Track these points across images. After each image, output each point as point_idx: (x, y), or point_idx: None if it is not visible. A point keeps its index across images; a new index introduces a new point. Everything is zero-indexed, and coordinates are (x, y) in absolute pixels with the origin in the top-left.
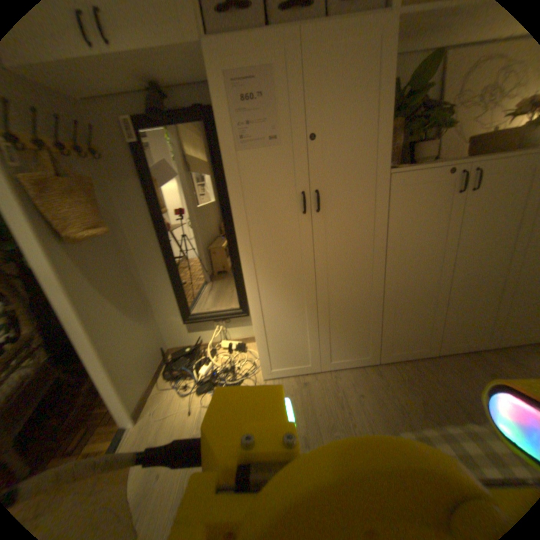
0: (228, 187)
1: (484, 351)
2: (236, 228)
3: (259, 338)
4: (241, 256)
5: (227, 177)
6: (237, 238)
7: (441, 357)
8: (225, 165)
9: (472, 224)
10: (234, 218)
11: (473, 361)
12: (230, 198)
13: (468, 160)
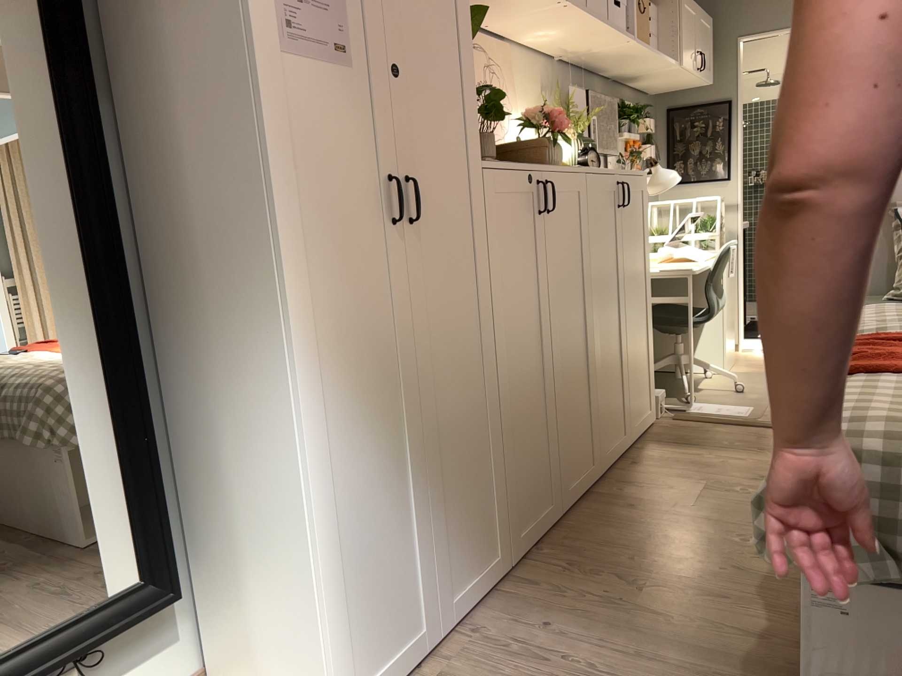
0: (268, 134)
1: (592, 484)
2: (282, 245)
3: (330, 587)
4: (291, 325)
5: (266, 106)
6: (285, 272)
7: (564, 513)
8: (263, 76)
9: (553, 263)
10: (278, 218)
11: (596, 500)
12: (272, 162)
13: (537, 166)
